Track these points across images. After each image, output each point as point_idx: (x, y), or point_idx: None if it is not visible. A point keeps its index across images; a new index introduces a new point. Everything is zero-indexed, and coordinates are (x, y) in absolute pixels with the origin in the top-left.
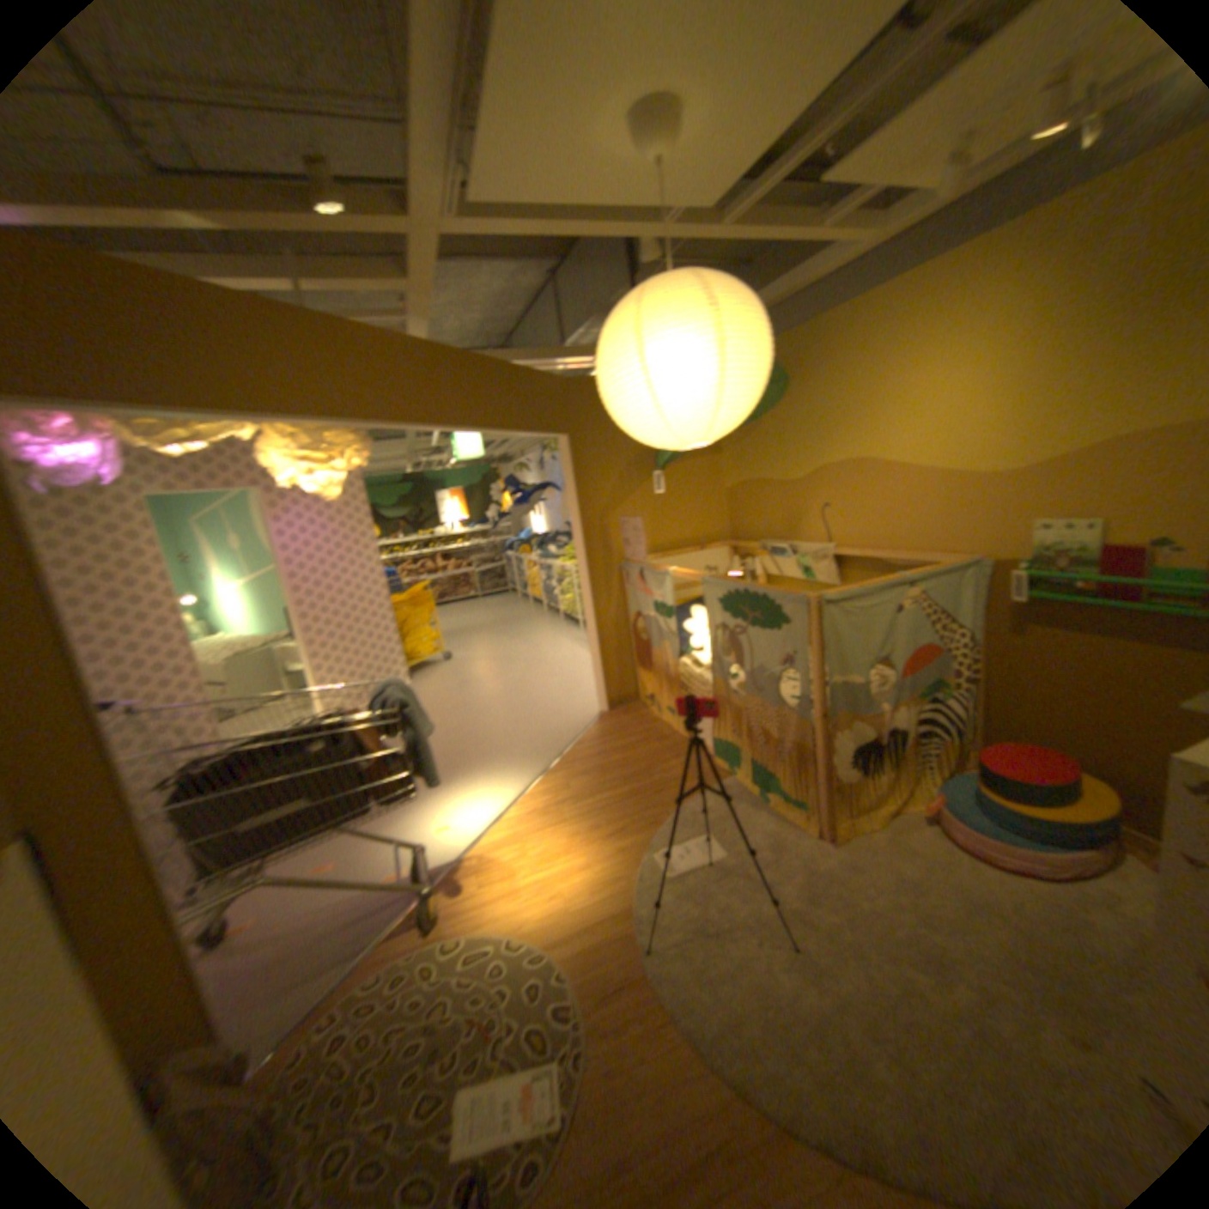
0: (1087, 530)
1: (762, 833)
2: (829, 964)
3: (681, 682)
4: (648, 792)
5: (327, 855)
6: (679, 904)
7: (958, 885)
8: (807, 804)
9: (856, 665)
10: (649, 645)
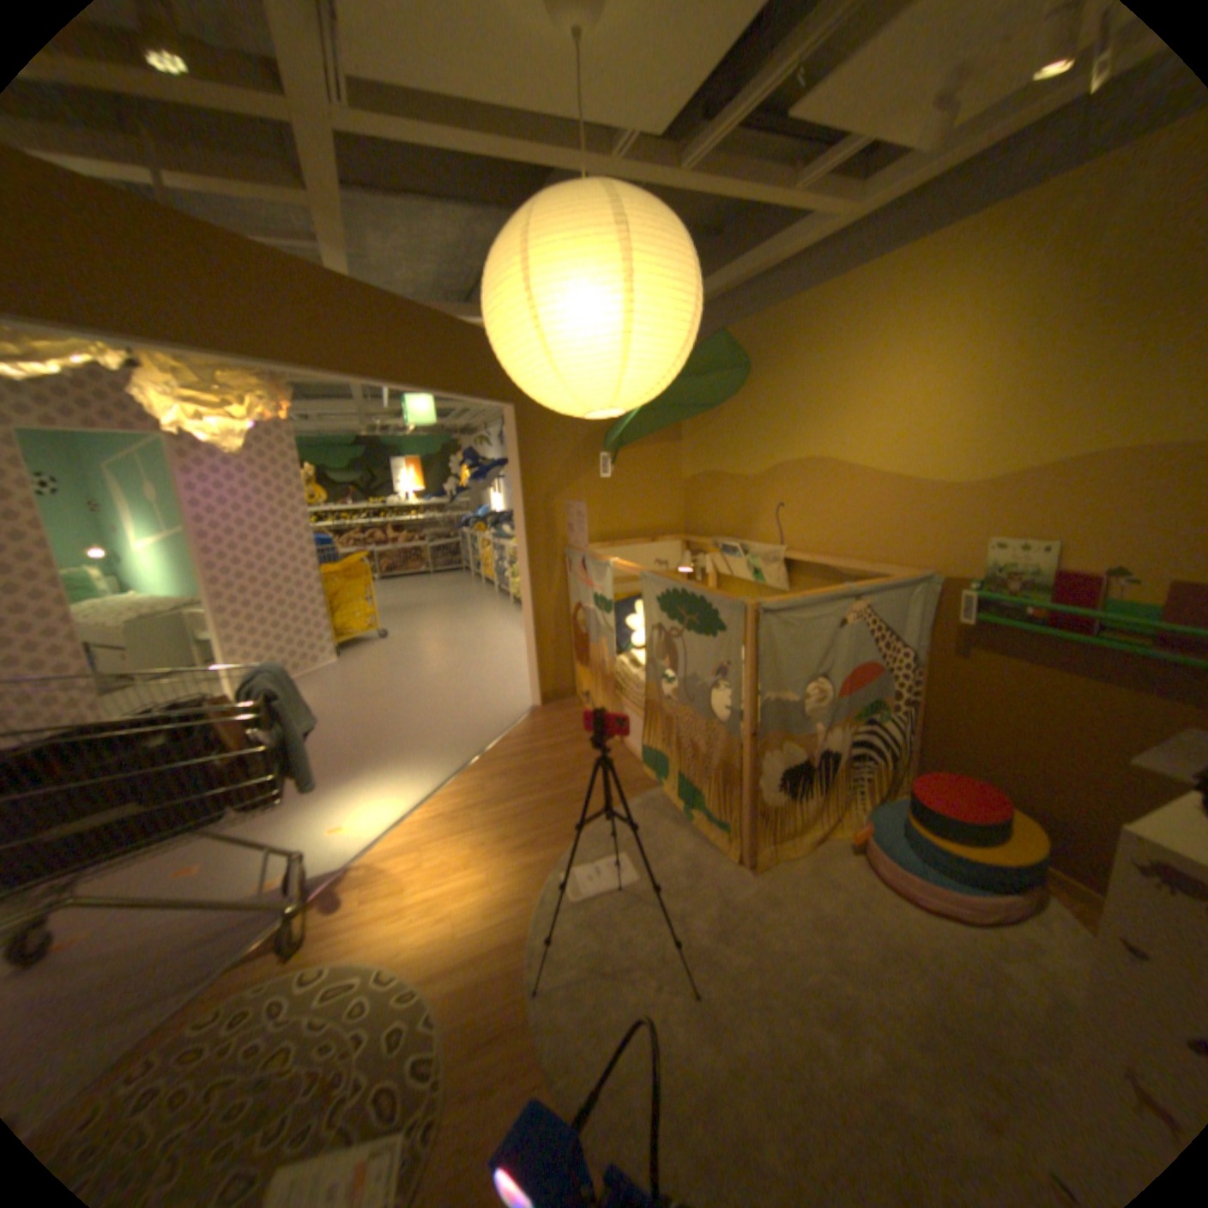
0: (1042, 553)
1: (680, 853)
2: (731, 1014)
3: (614, 682)
4: (567, 799)
5: (197, 855)
6: (578, 934)
7: (877, 925)
8: (729, 826)
9: (791, 681)
10: (587, 639)
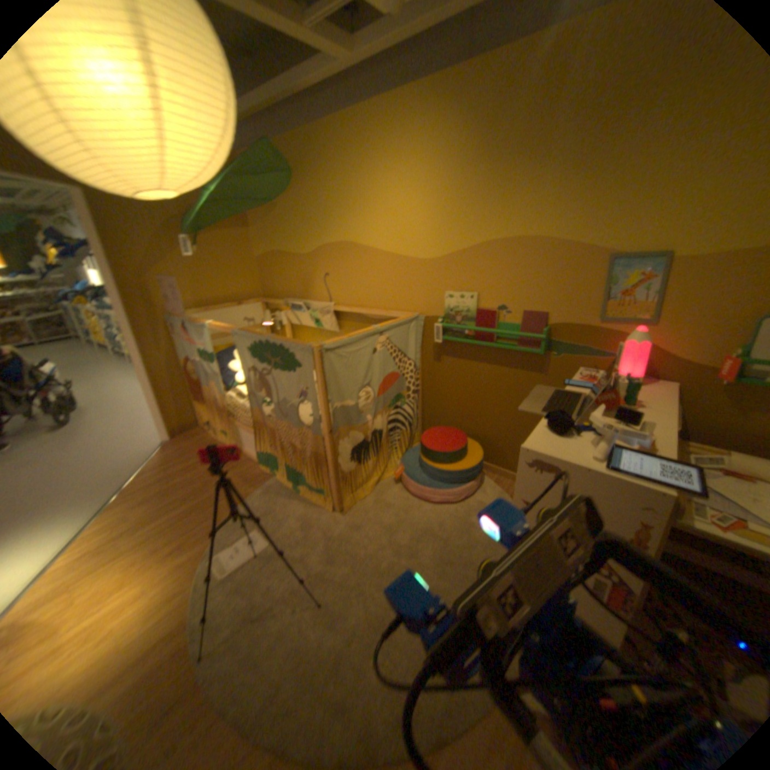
0: (469, 300)
1: (293, 518)
2: (340, 607)
3: (227, 412)
4: (203, 506)
5: None
6: (228, 601)
7: (411, 520)
8: (323, 492)
9: (348, 394)
10: (199, 384)
